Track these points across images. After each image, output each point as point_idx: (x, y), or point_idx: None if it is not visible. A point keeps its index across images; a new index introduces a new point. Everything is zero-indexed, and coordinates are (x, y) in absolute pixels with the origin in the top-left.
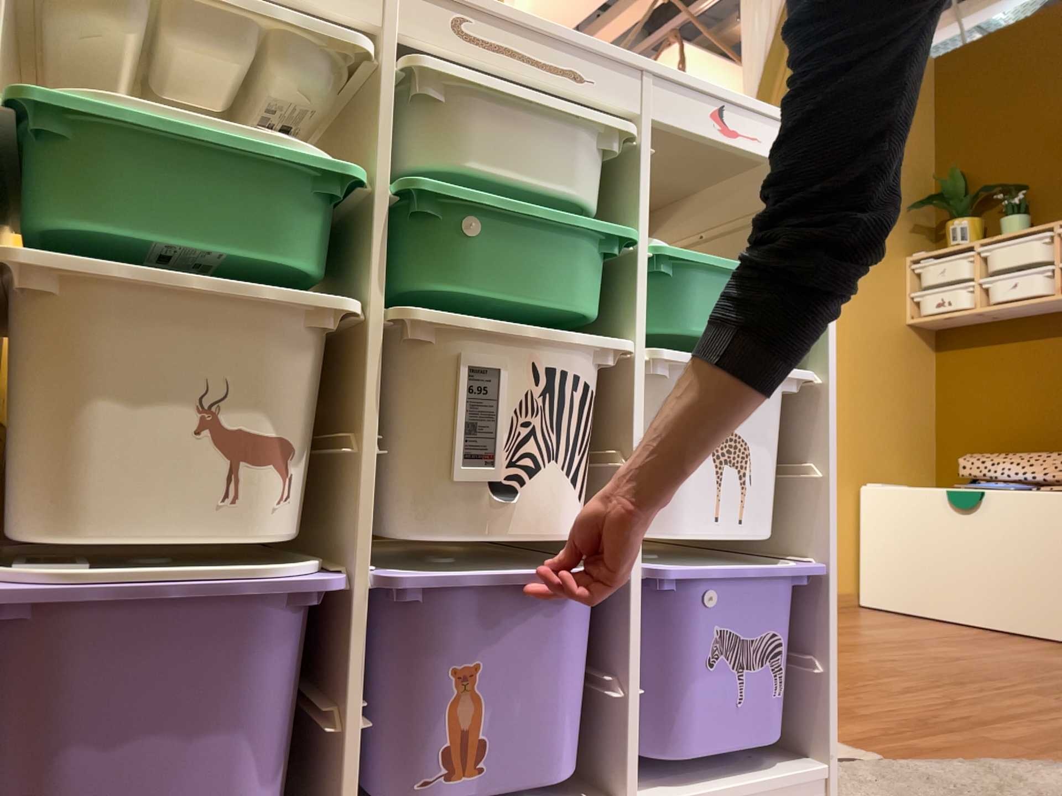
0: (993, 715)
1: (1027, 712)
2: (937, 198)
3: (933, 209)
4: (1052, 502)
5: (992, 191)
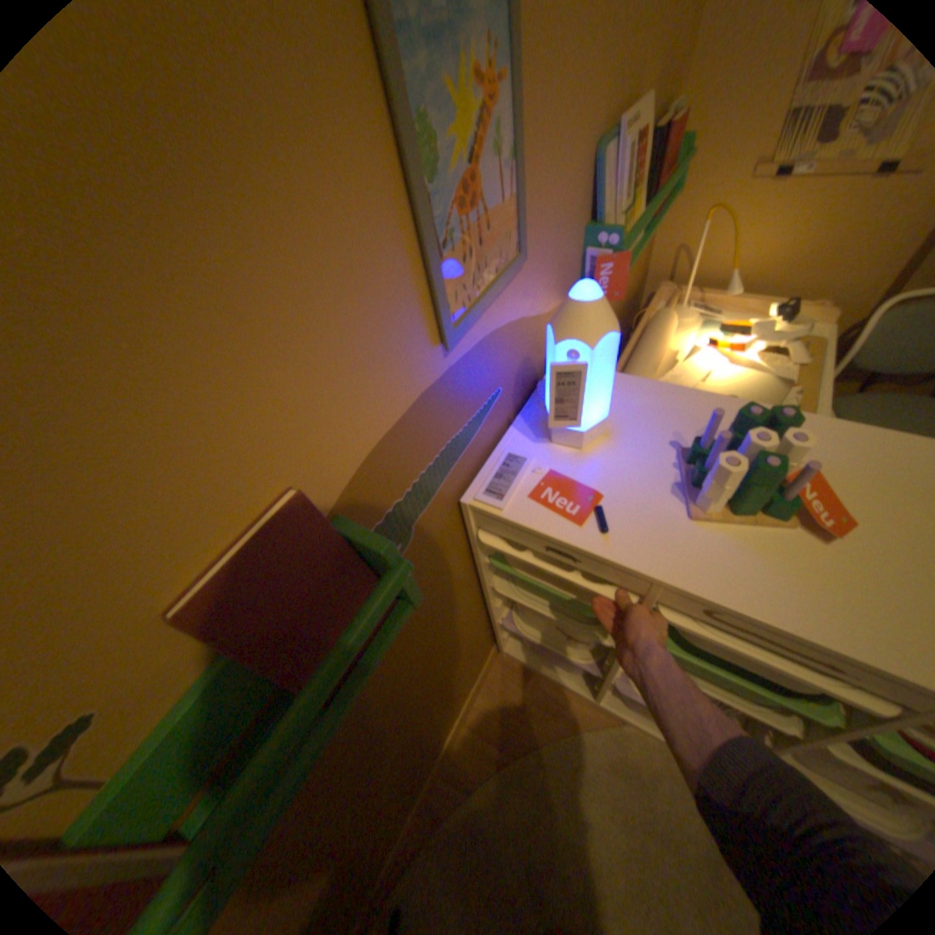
0: None
1: None
2: None
3: None
4: None
5: None
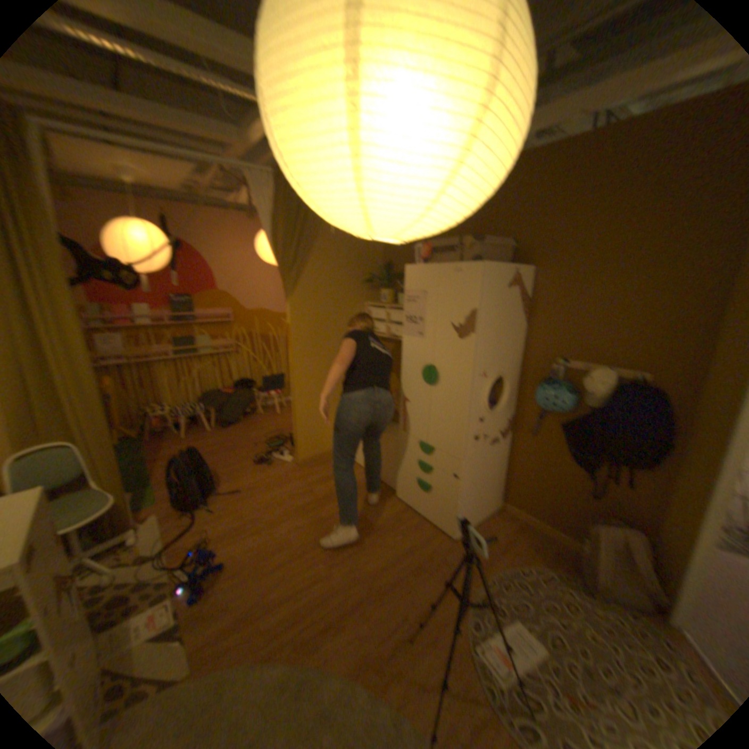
0: (284, 605)
1: (302, 596)
2: (379, 279)
3: (378, 284)
4: (391, 442)
5: (401, 278)
